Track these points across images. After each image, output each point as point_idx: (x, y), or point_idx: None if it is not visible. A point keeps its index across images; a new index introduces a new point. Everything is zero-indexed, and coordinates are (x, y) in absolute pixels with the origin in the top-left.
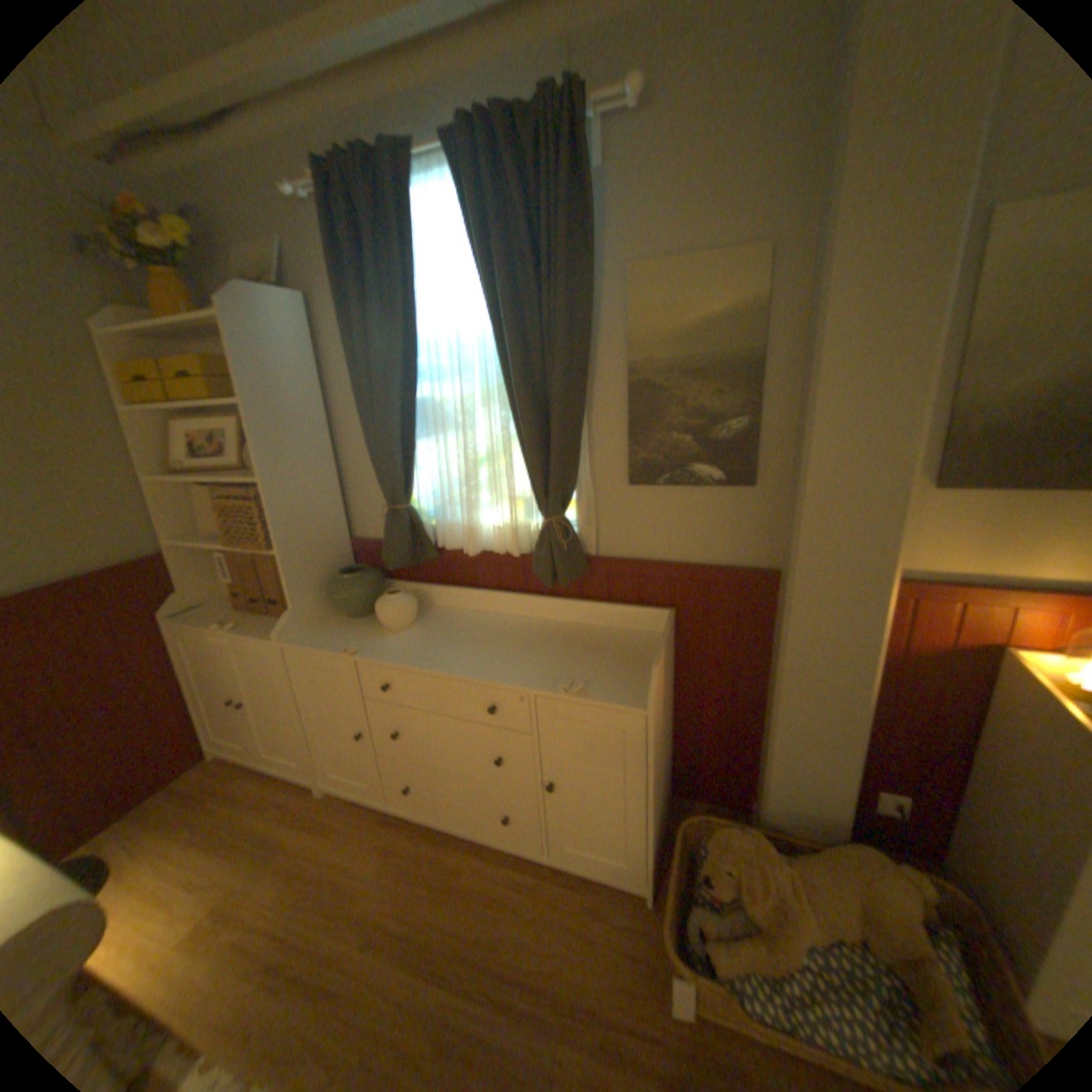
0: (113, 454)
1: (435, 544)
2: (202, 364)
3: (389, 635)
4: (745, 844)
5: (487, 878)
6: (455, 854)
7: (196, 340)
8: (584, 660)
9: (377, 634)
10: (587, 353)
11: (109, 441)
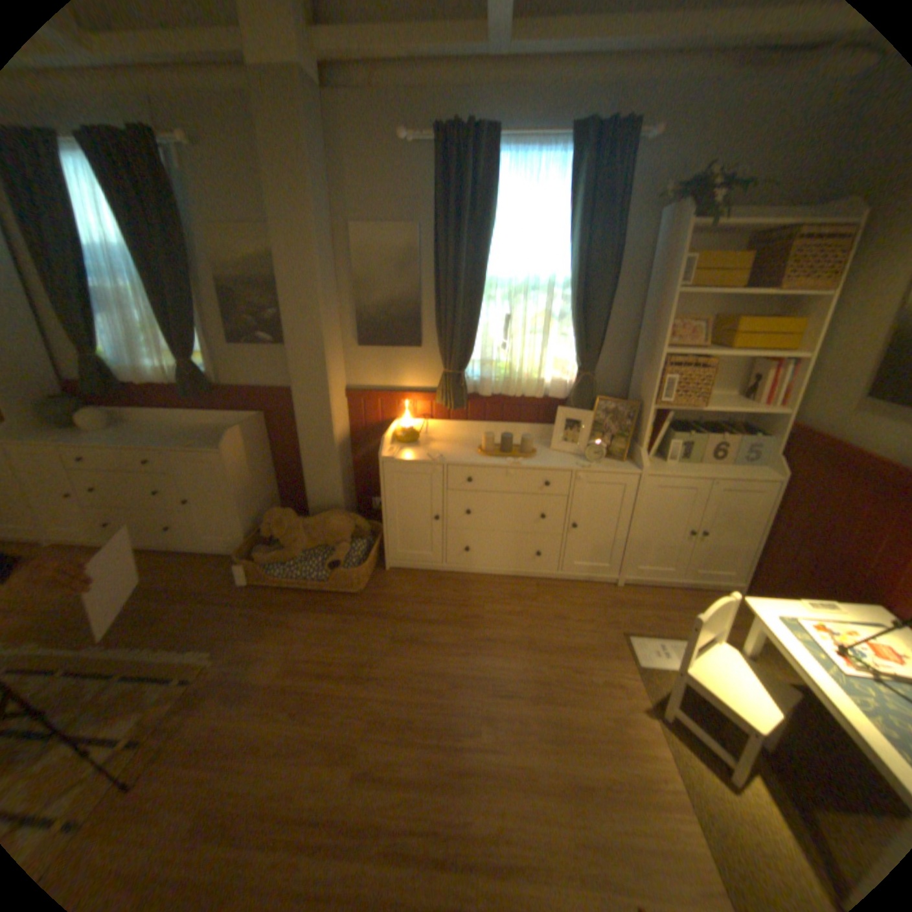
0: None
1: (115, 382)
2: None
3: (82, 436)
4: (276, 513)
5: (156, 564)
6: (139, 558)
7: None
8: (201, 438)
9: (74, 436)
10: (184, 272)
11: None
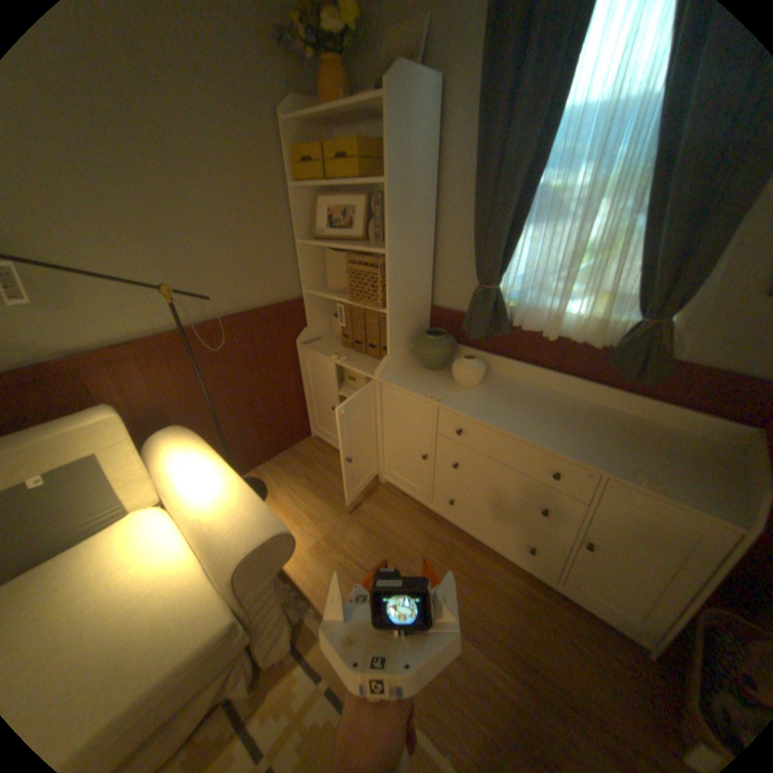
0: (283, 220)
1: (511, 322)
2: (359, 145)
3: (462, 390)
4: None
5: (507, 581)
6: (481, 555)
7: (342, 126)
8: (655, 455)
9: (452, 387)
10: None
11: (282, 210)
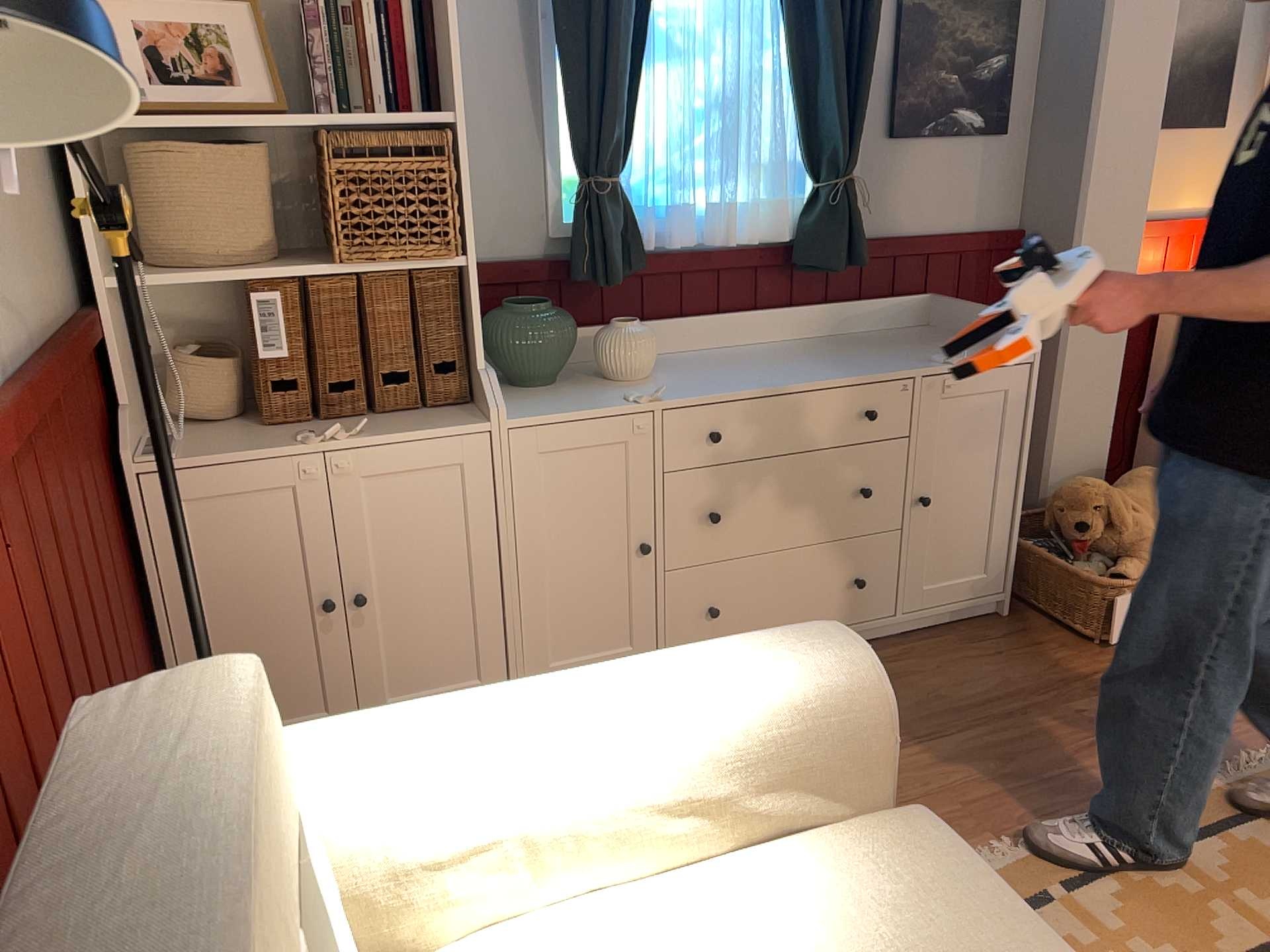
0: None
1: (642, 245)
2: None
3: (647, 383)
4: (1095, 482)
5: None
6: None
7: None
8: (909, 349)
9: (628, 385)
10: None
11: None
